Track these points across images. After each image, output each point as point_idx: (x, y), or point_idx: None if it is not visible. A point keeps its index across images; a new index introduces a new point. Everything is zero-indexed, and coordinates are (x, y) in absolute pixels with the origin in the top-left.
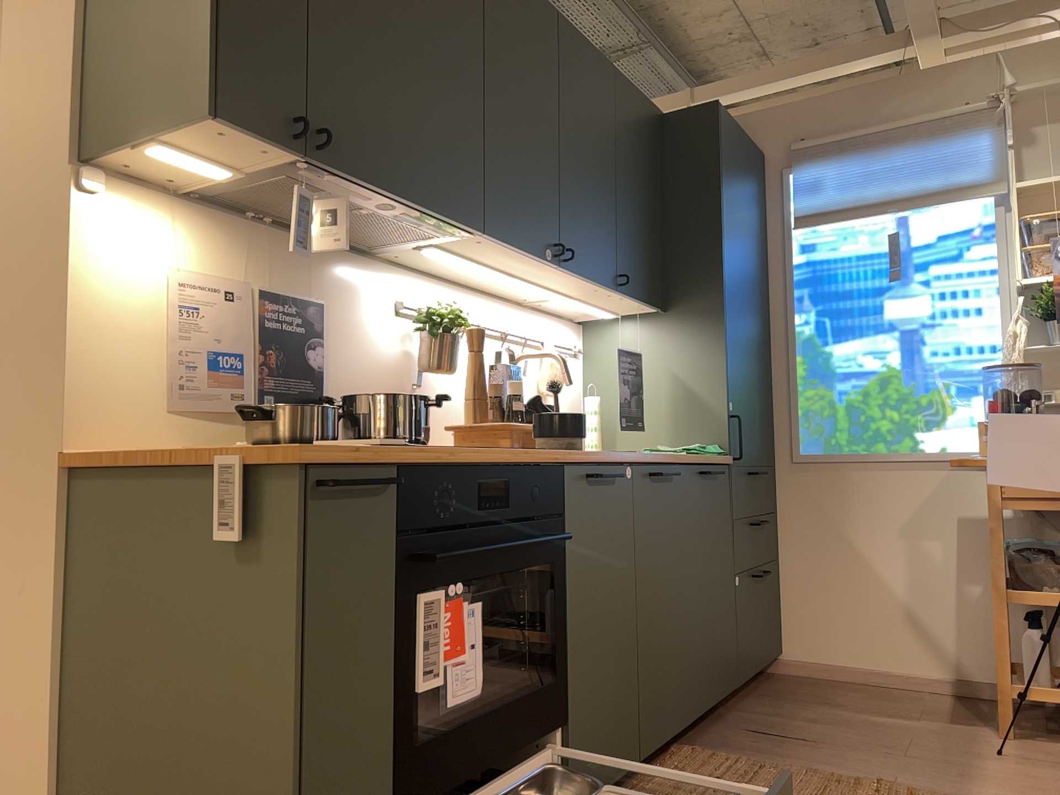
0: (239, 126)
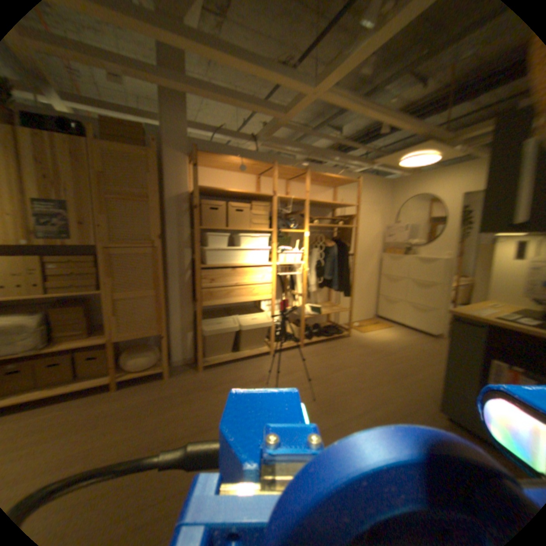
0: (490, 232)
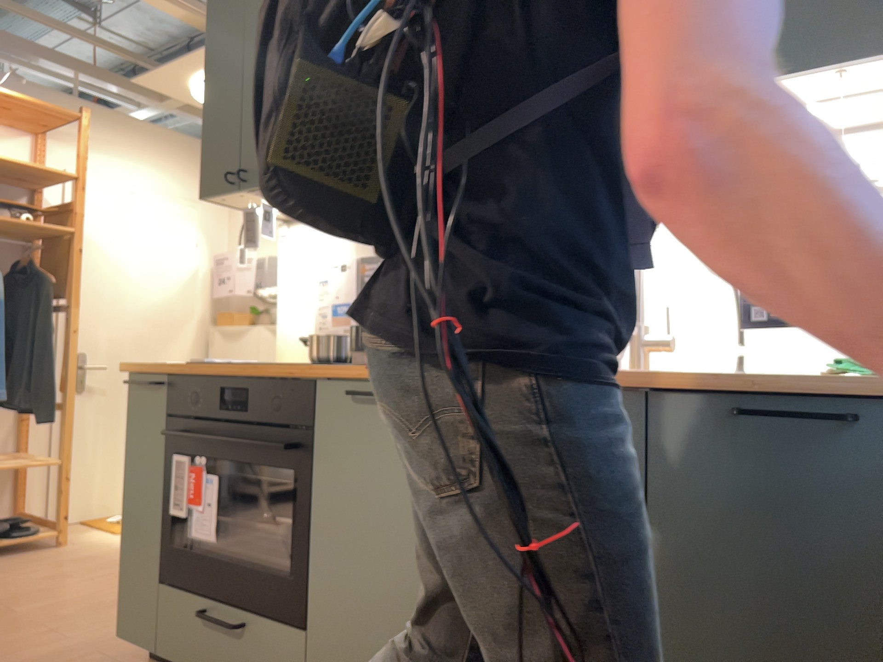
0: (215, 195)
